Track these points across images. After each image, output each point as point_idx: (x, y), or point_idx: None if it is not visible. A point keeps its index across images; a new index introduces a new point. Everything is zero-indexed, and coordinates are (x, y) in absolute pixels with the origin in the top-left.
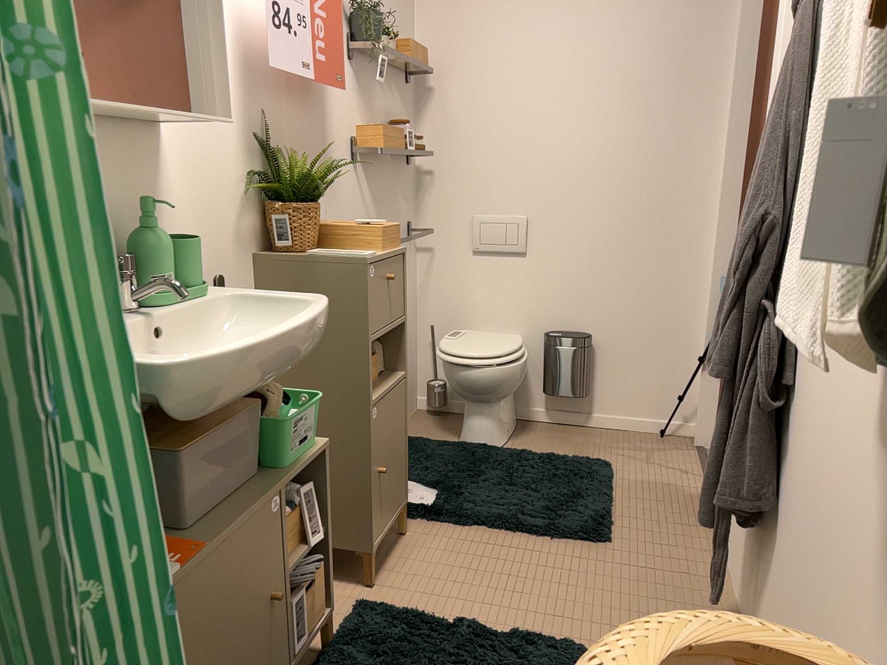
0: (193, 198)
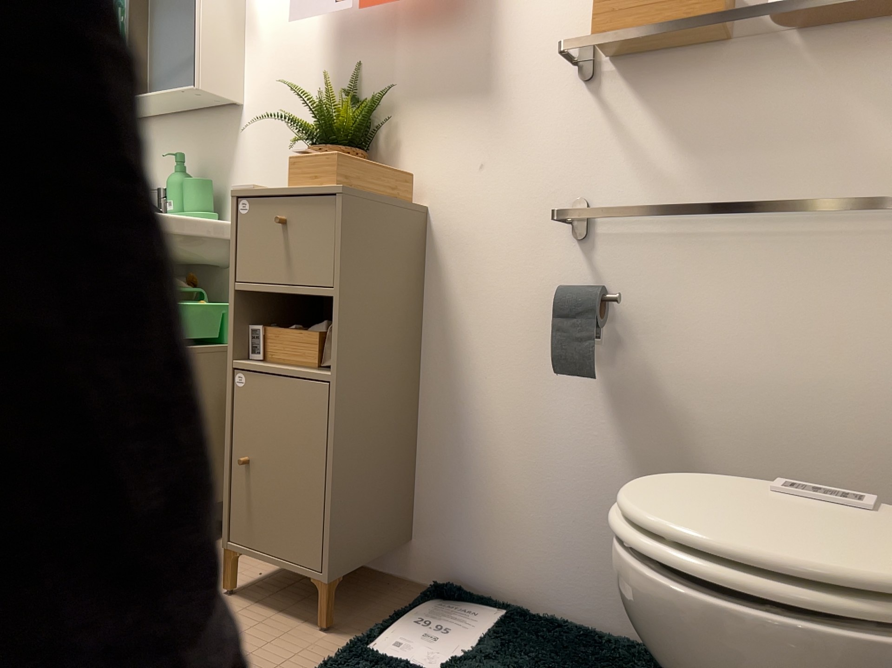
0: (257, 155)
